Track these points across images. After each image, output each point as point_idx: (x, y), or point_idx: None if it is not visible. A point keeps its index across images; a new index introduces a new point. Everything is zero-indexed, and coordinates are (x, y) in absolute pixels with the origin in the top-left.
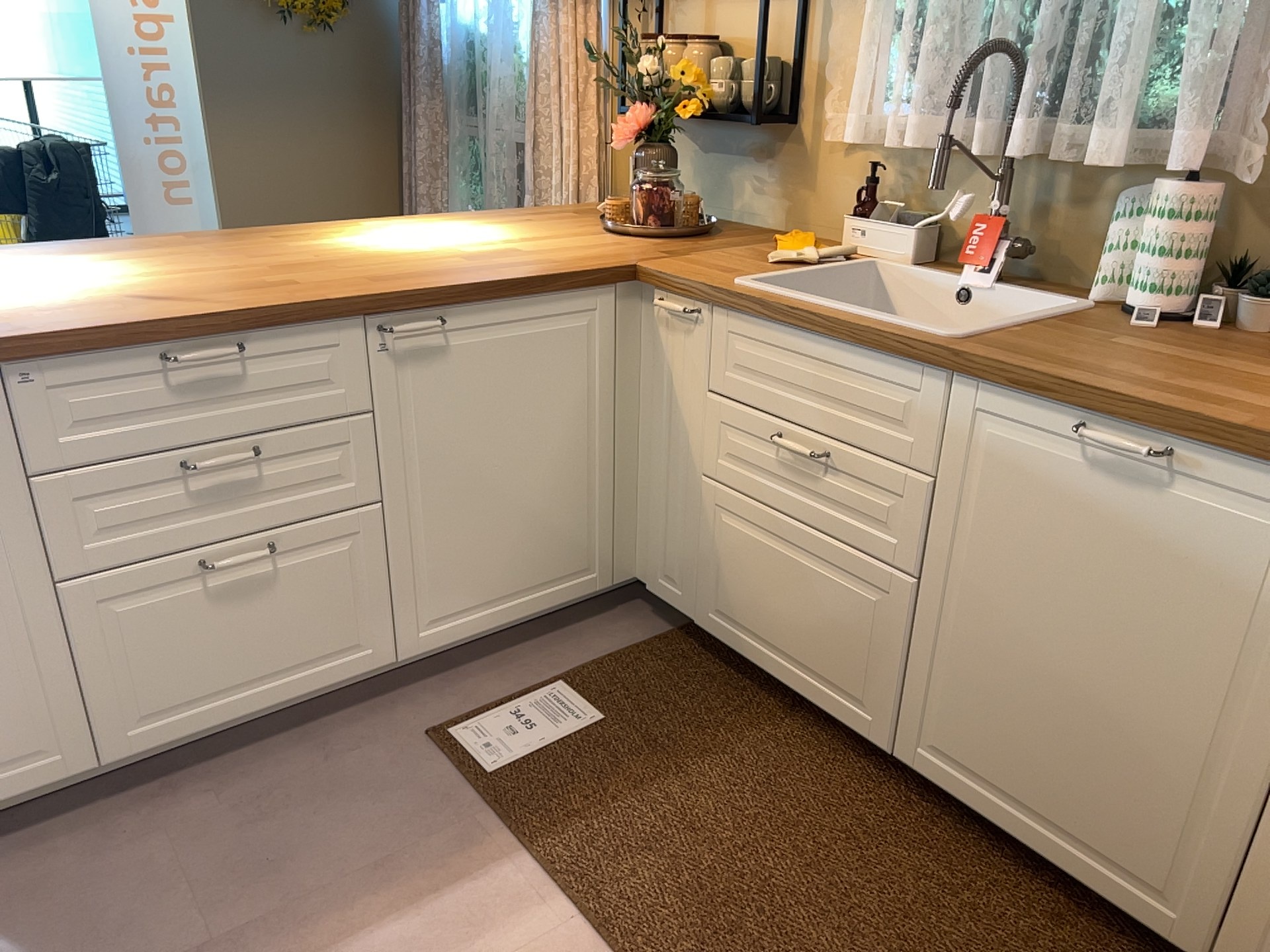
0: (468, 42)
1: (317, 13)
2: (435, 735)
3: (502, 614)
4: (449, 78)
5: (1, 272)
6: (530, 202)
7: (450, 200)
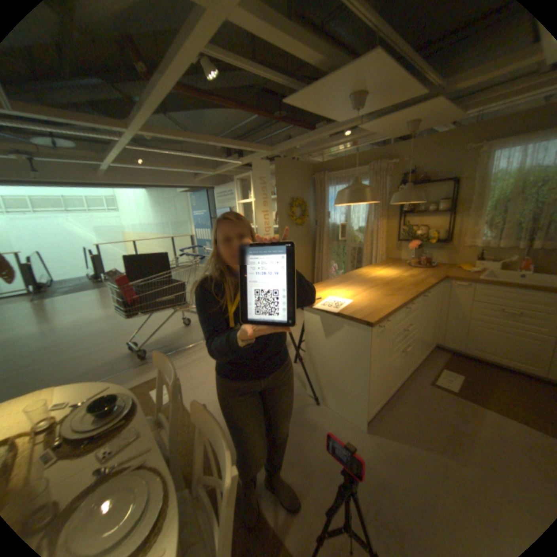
0: (336, 226)
1: (299, 222)
2: (434, 385)
3: (425, 355)
4: (328, 233)
5: (335, 291)
6: (365, 260)
7: (329, 259)
